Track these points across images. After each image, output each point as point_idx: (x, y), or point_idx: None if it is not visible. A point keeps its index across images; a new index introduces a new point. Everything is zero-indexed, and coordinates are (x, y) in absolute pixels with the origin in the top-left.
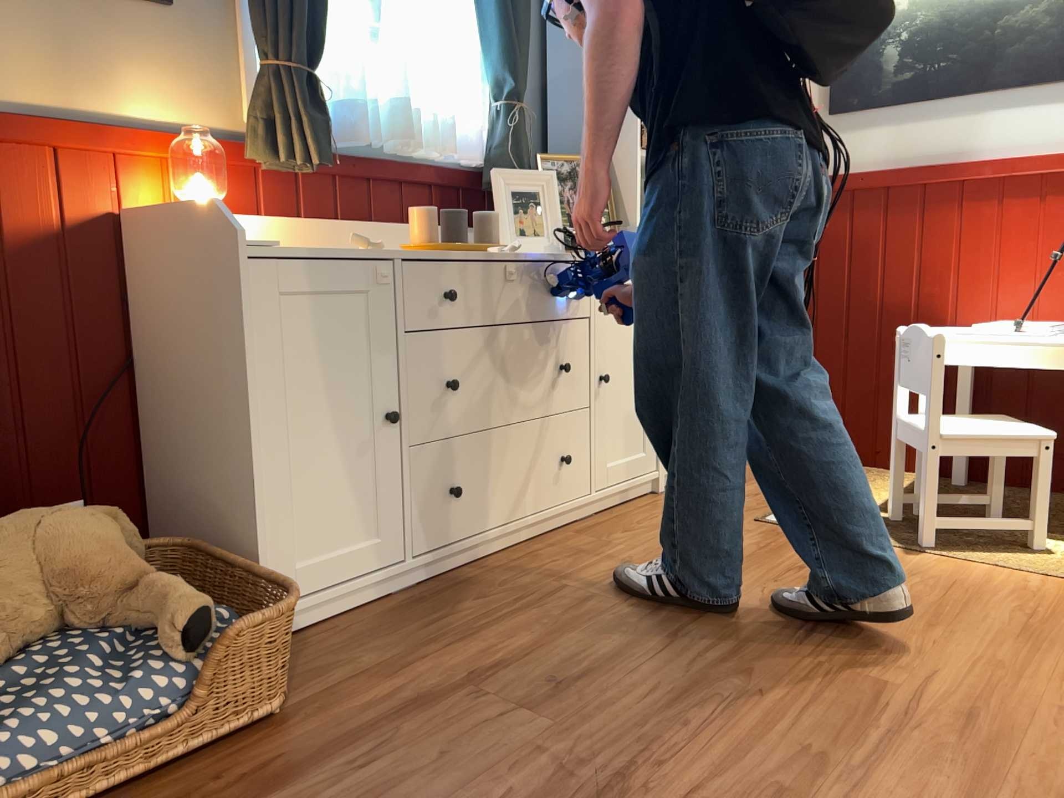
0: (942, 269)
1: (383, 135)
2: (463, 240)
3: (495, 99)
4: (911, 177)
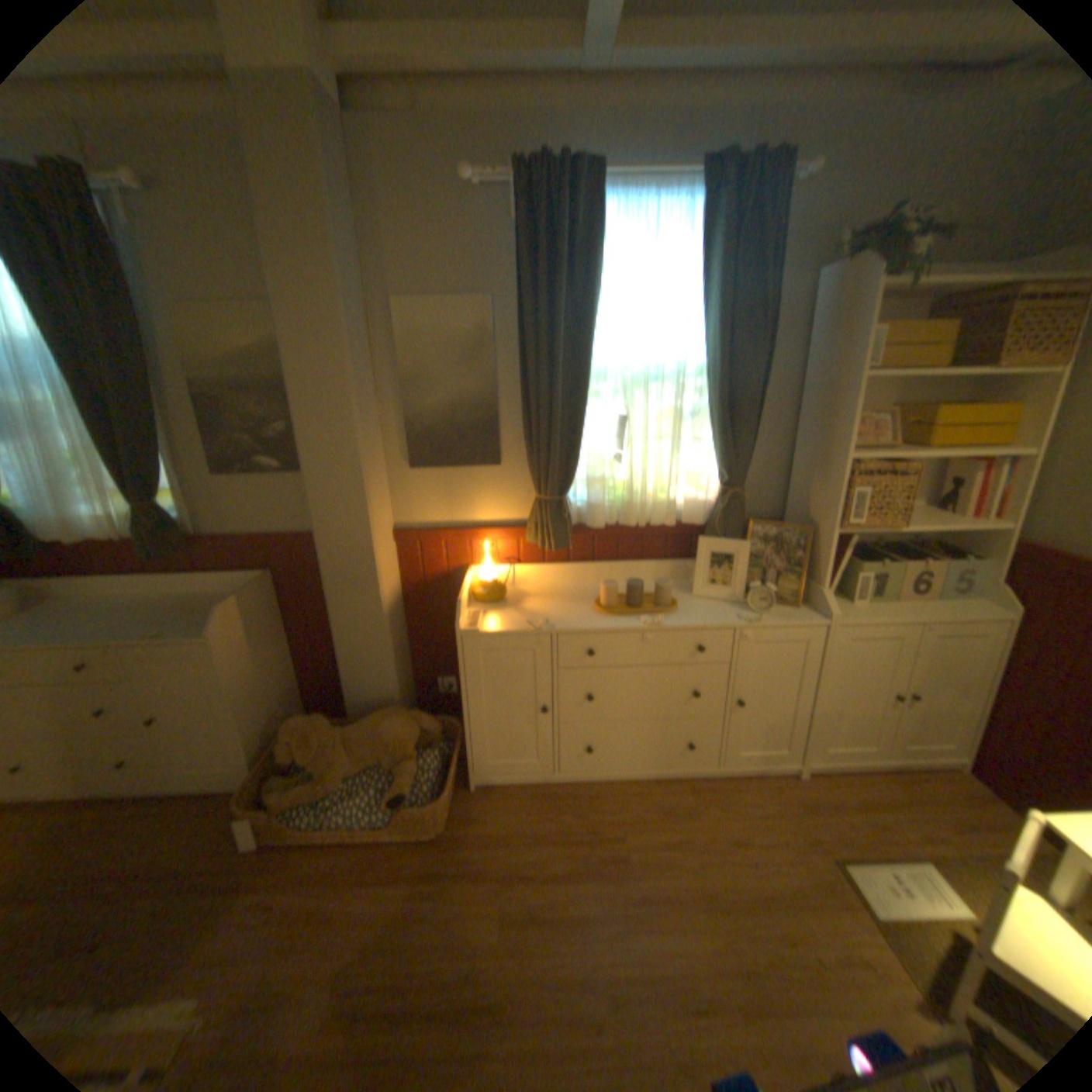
0: None
1: (620, 517)
2: (636, 602)
3: (719, 481)
4: None
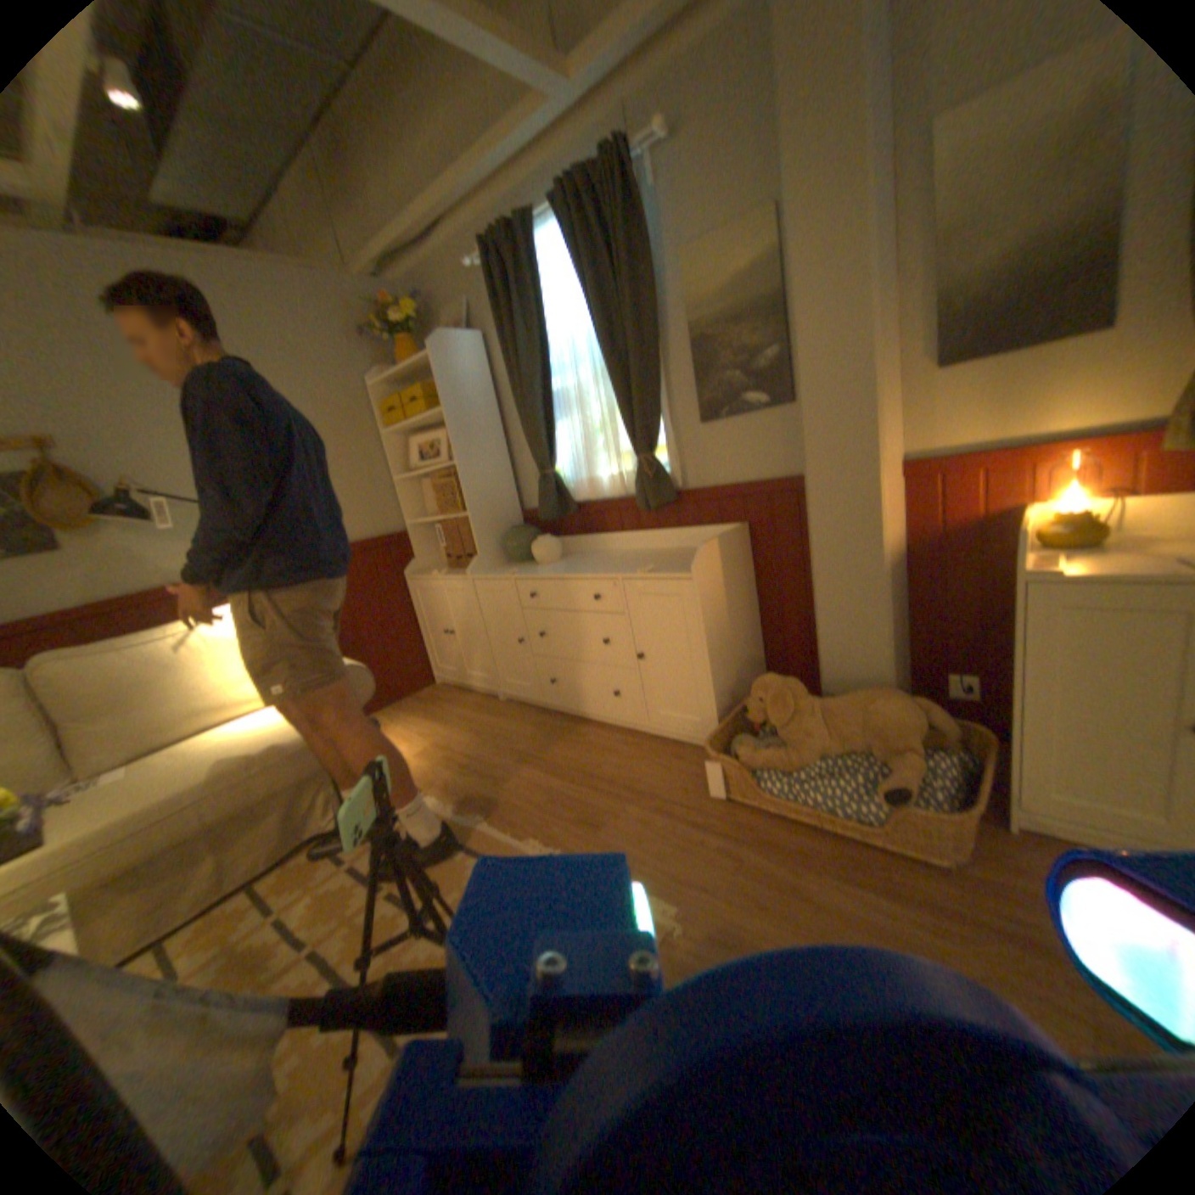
0: None
1: None
2: None
3: None
4: None
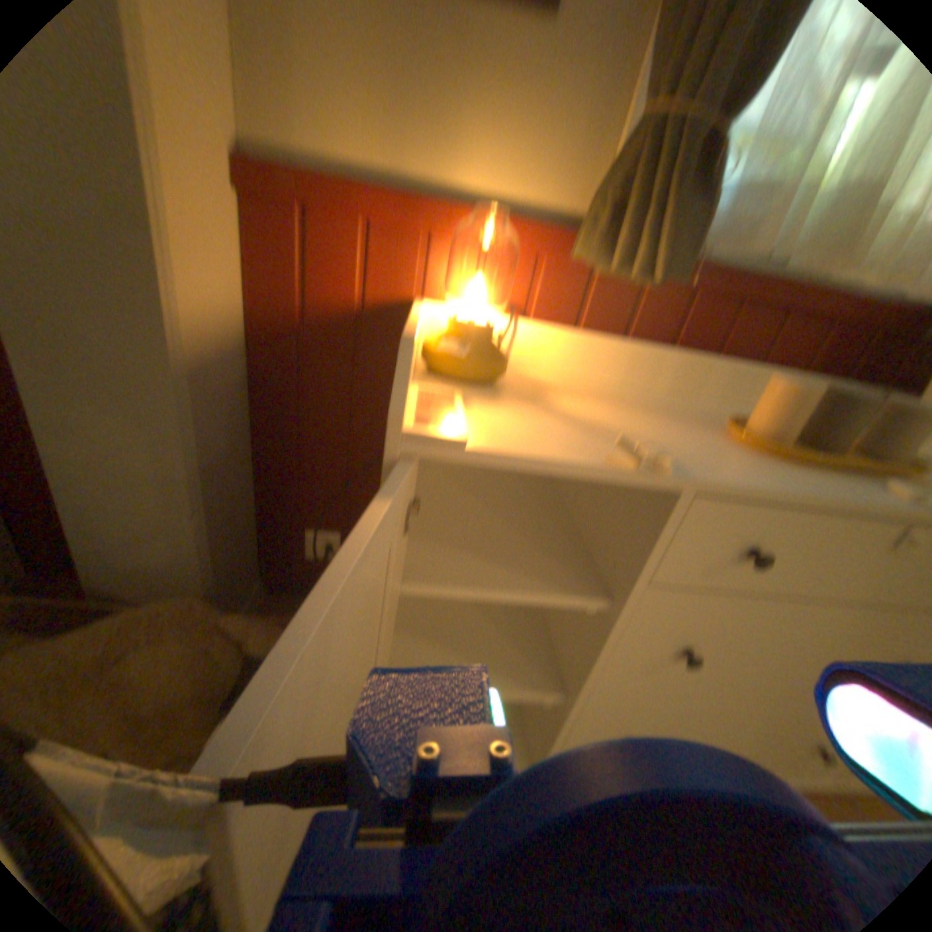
0: None
1: (797, 242)
2: (844, 440)
3: None
4: None
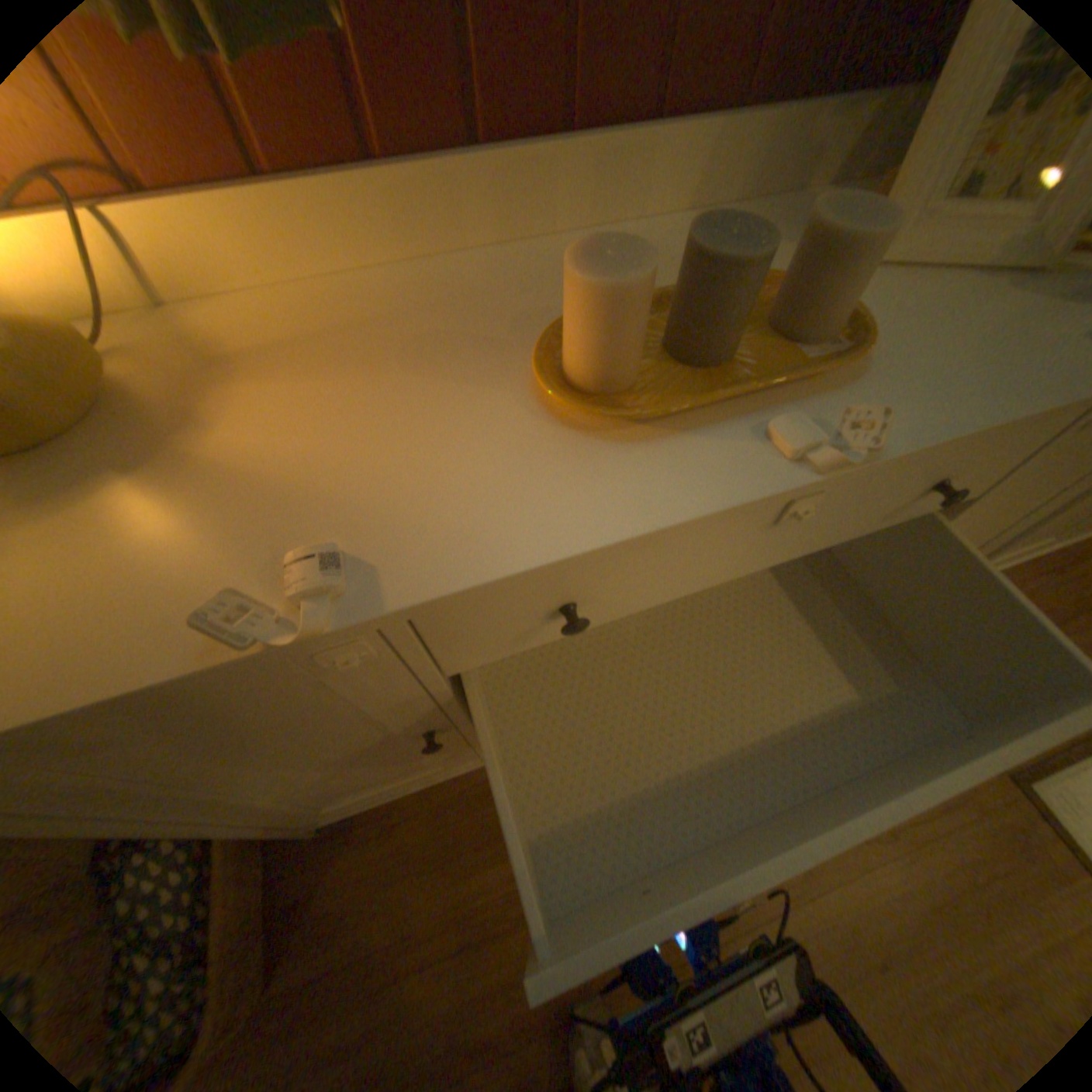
0: None
1: None
2: (734, 331)
3: None
4: None
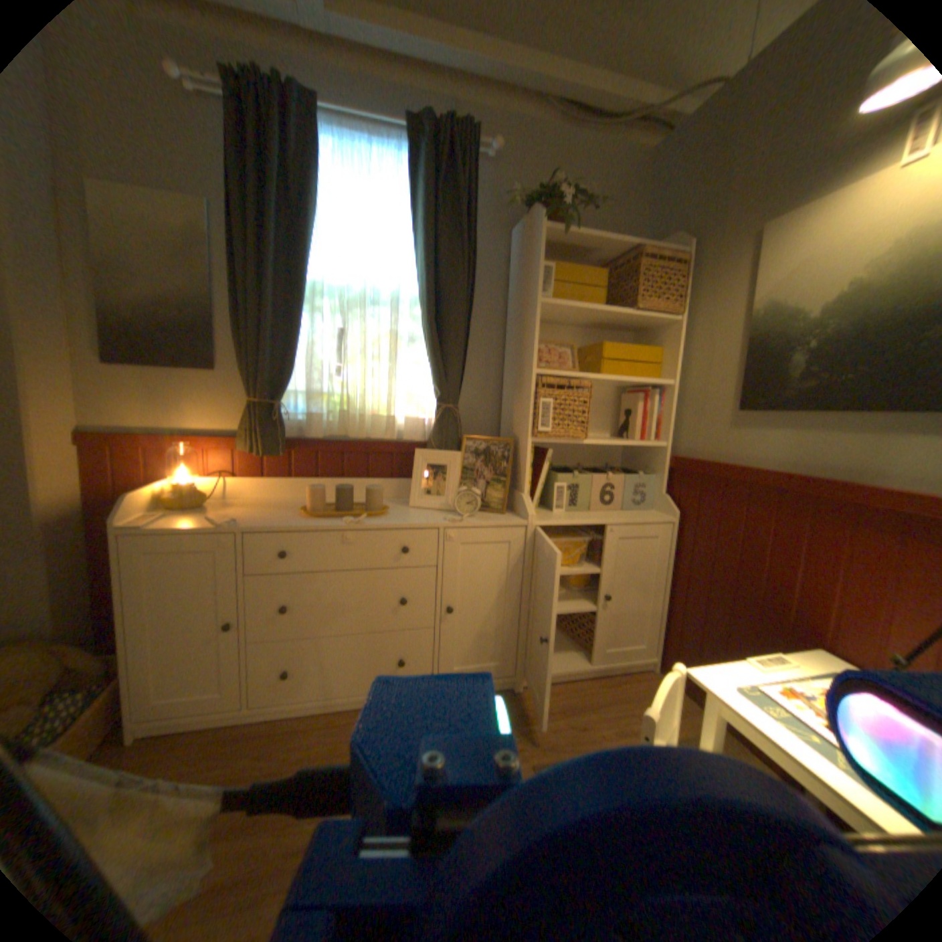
0: (828, 589)
1: (342, 430)
2: (346, 506)
3: (436, 400)
4: (806, 485)
